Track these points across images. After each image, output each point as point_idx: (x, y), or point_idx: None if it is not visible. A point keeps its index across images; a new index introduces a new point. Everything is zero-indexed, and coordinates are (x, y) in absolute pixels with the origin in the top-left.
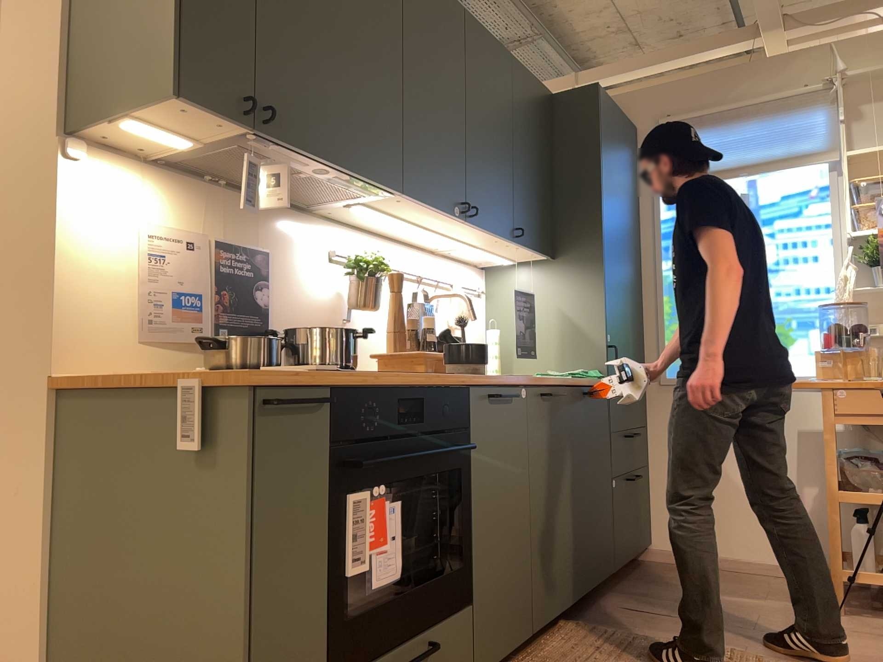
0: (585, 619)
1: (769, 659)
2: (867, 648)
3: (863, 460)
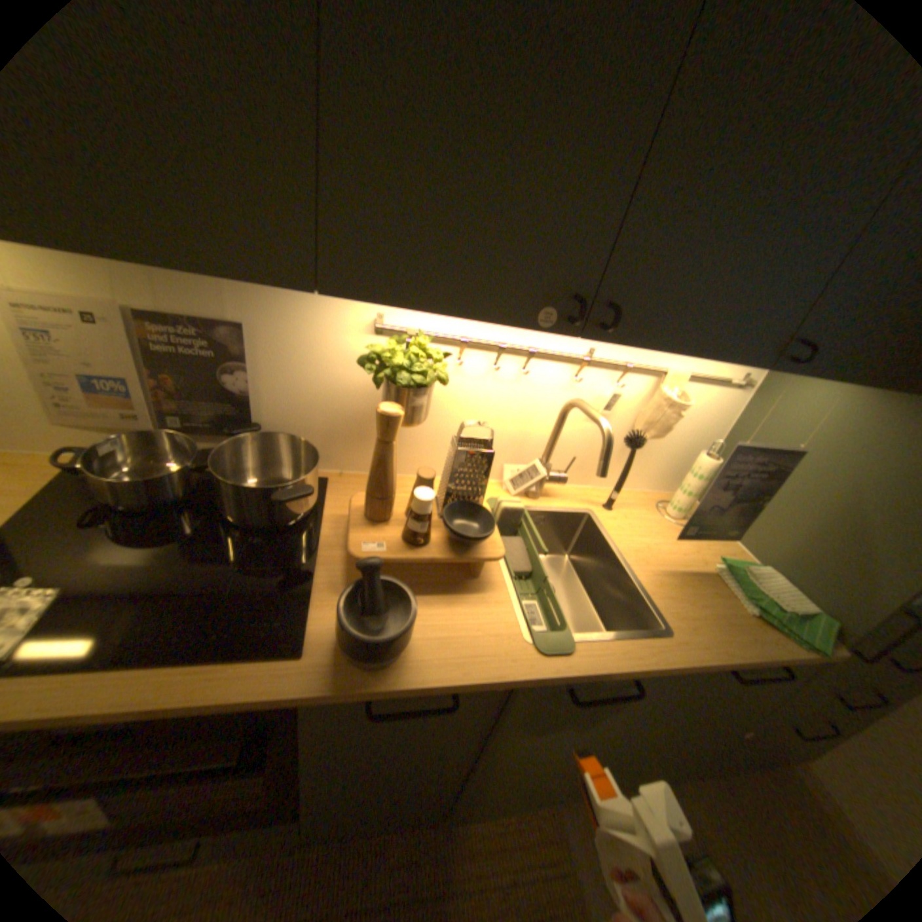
0: (578, 810)
1: None
2: None
3: None
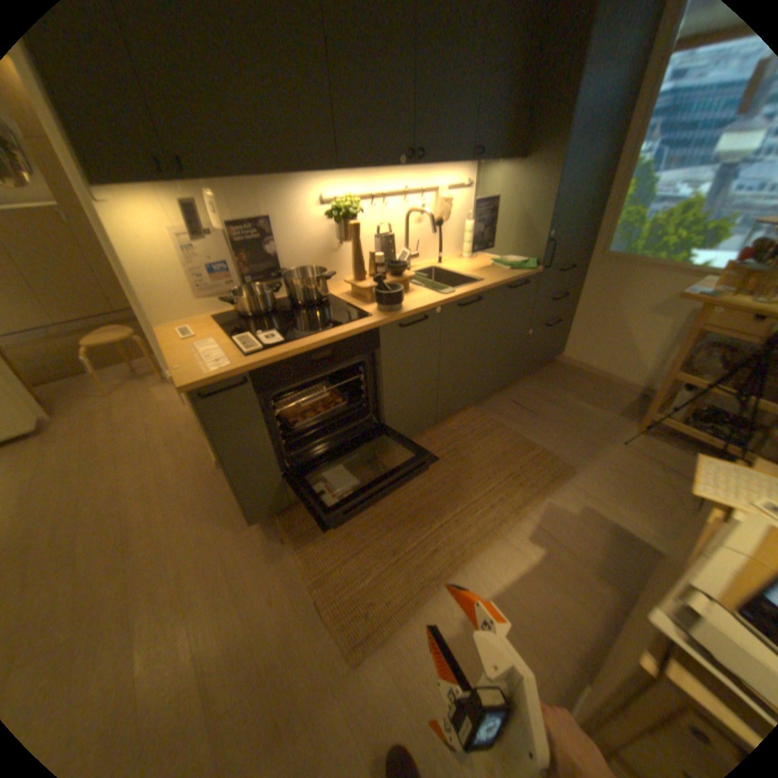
0: (482, 406)
1: (558, 461)
2: (630, 465)
3: (721, 349)
